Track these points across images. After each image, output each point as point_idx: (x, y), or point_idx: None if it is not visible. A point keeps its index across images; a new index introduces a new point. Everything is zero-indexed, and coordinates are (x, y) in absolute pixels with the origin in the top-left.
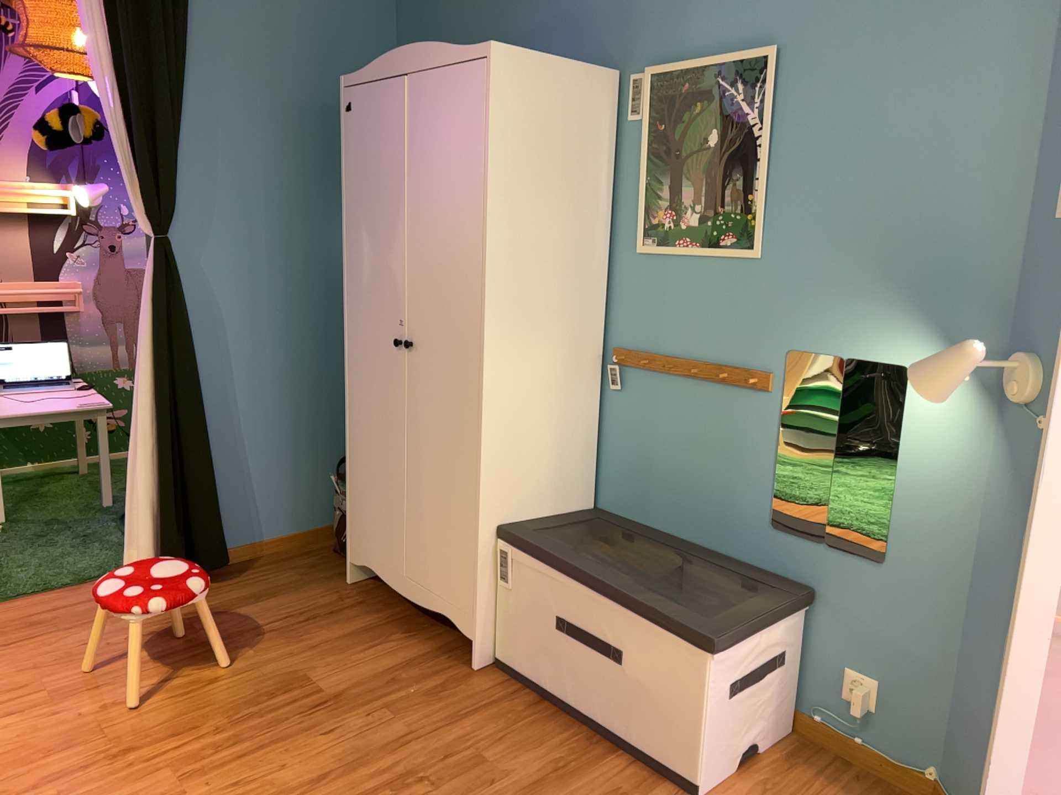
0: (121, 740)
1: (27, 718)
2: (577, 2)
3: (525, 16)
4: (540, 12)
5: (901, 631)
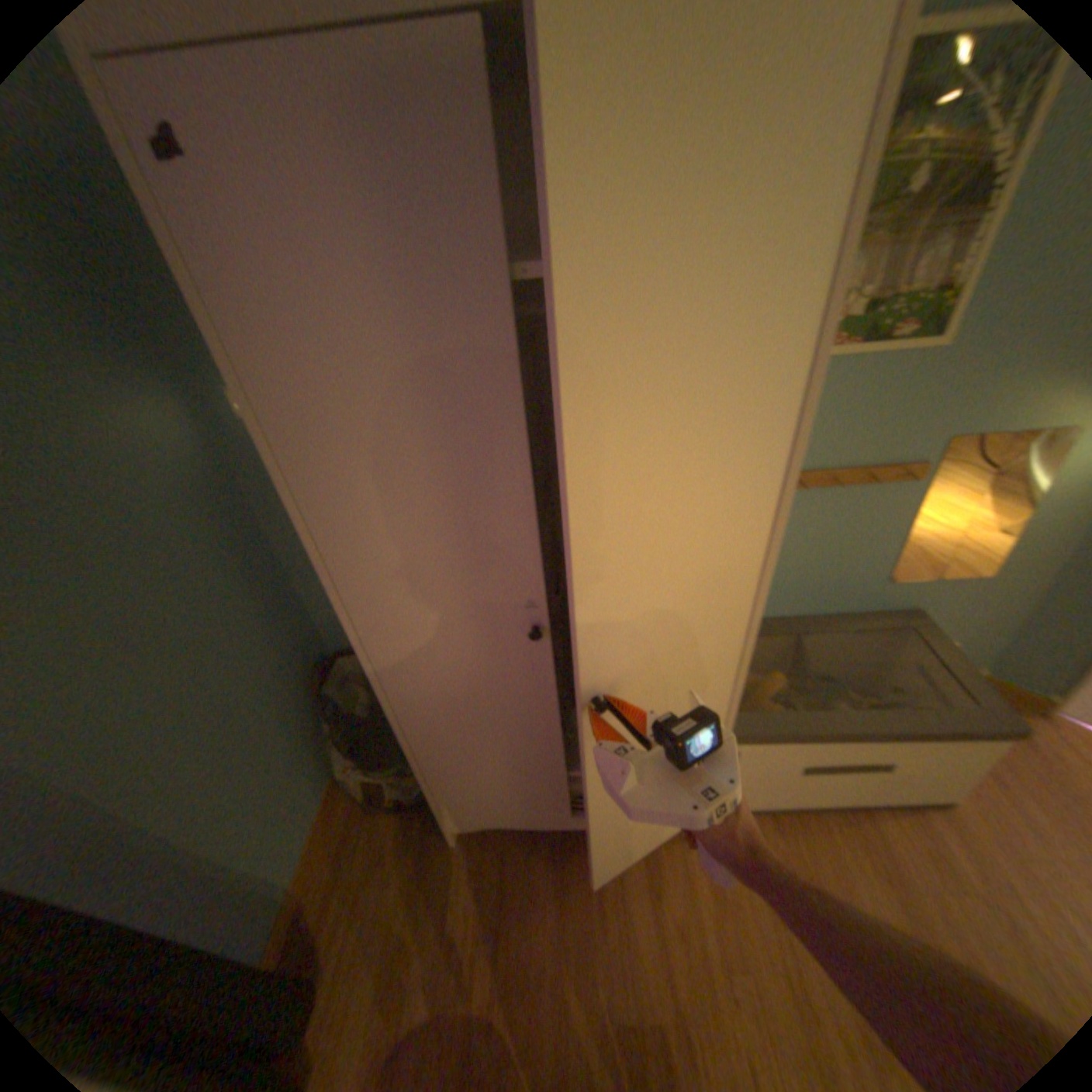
0: None
1: None
2: None
3: None
4: None
5: (993, 610)
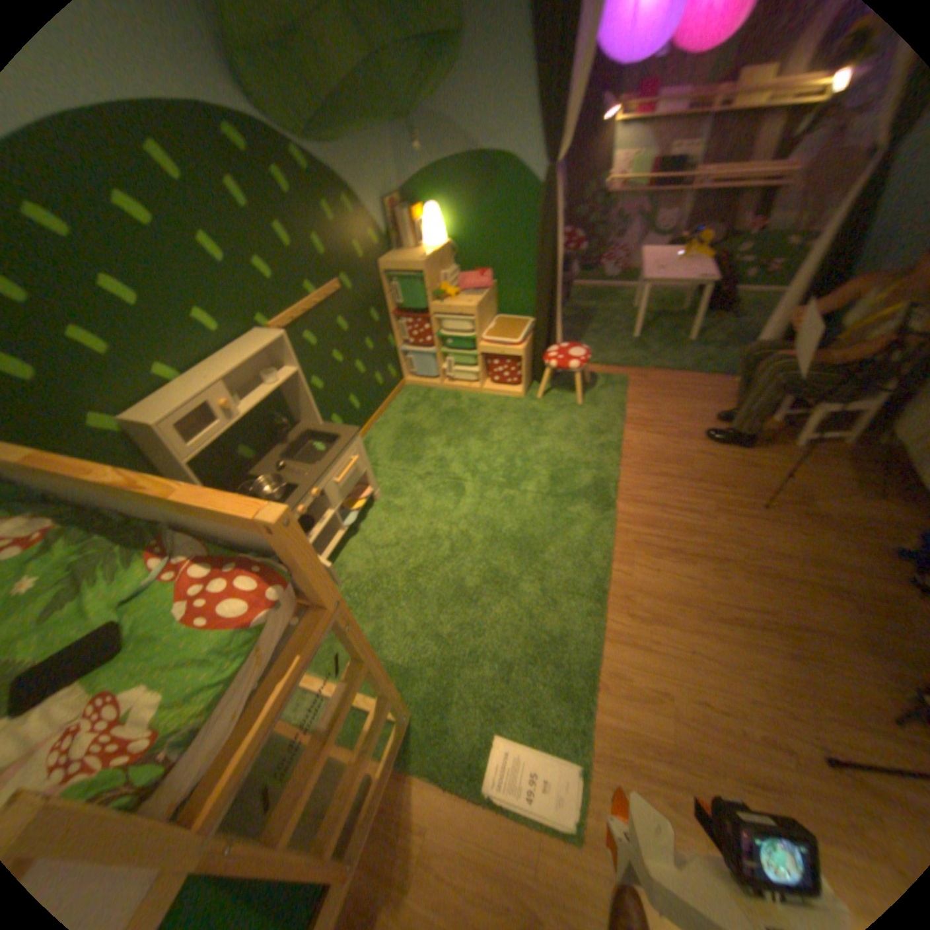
0: (699, 474)
1: (665, 441)
2: None
3: None
4: None
5: None
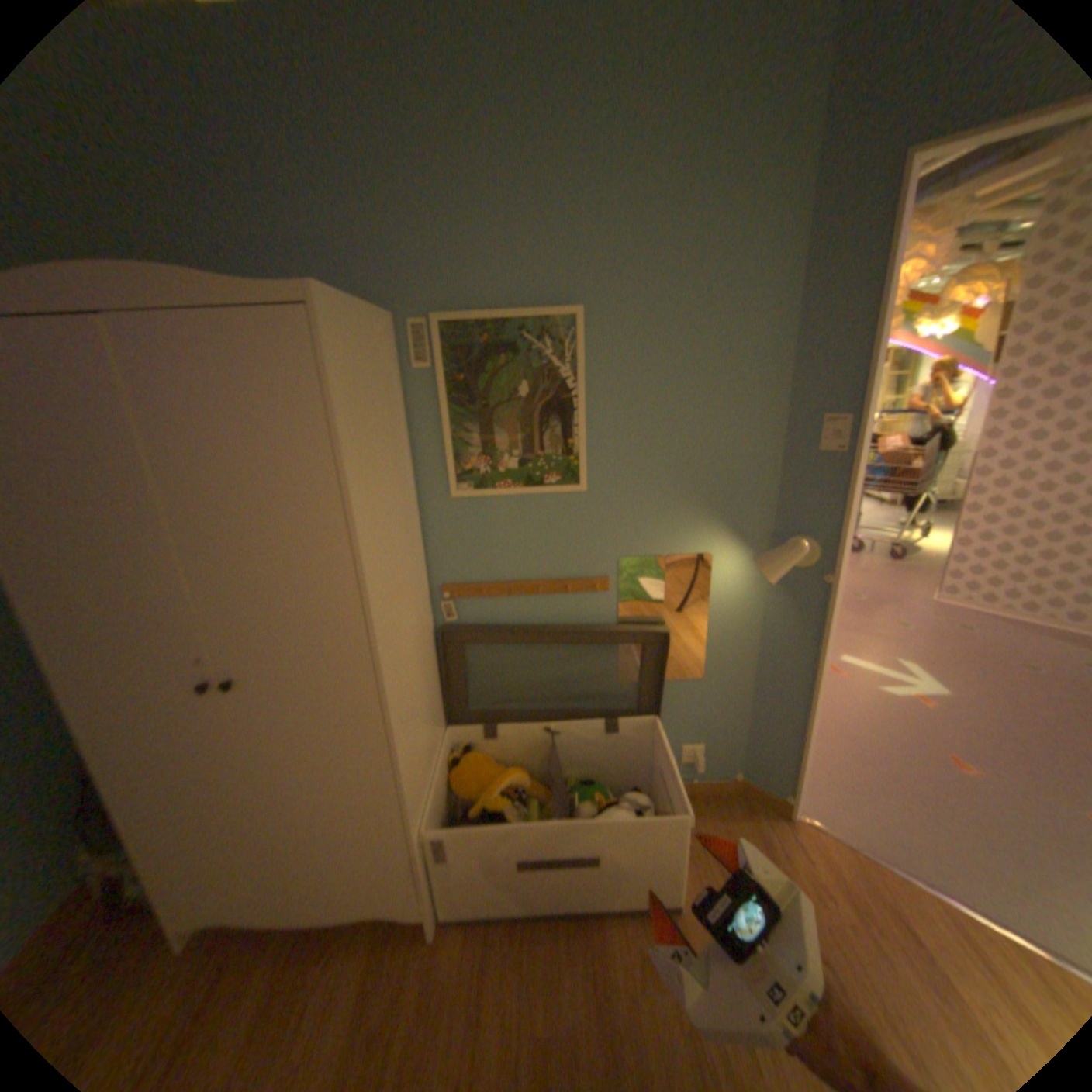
0: None
1: None
2: (300, 220)
3: (208, 224)
4: (235, 223)
5: (717, 712)
